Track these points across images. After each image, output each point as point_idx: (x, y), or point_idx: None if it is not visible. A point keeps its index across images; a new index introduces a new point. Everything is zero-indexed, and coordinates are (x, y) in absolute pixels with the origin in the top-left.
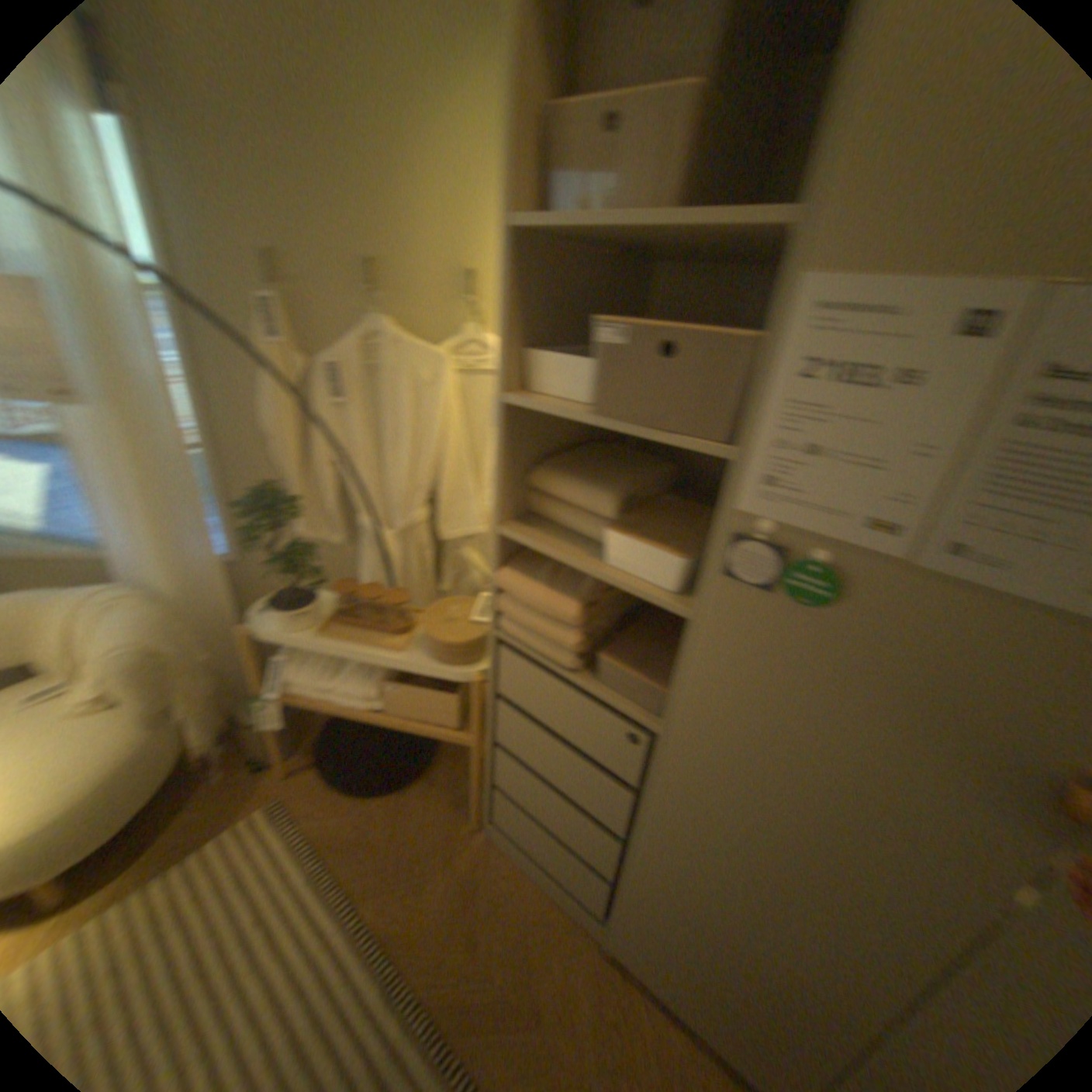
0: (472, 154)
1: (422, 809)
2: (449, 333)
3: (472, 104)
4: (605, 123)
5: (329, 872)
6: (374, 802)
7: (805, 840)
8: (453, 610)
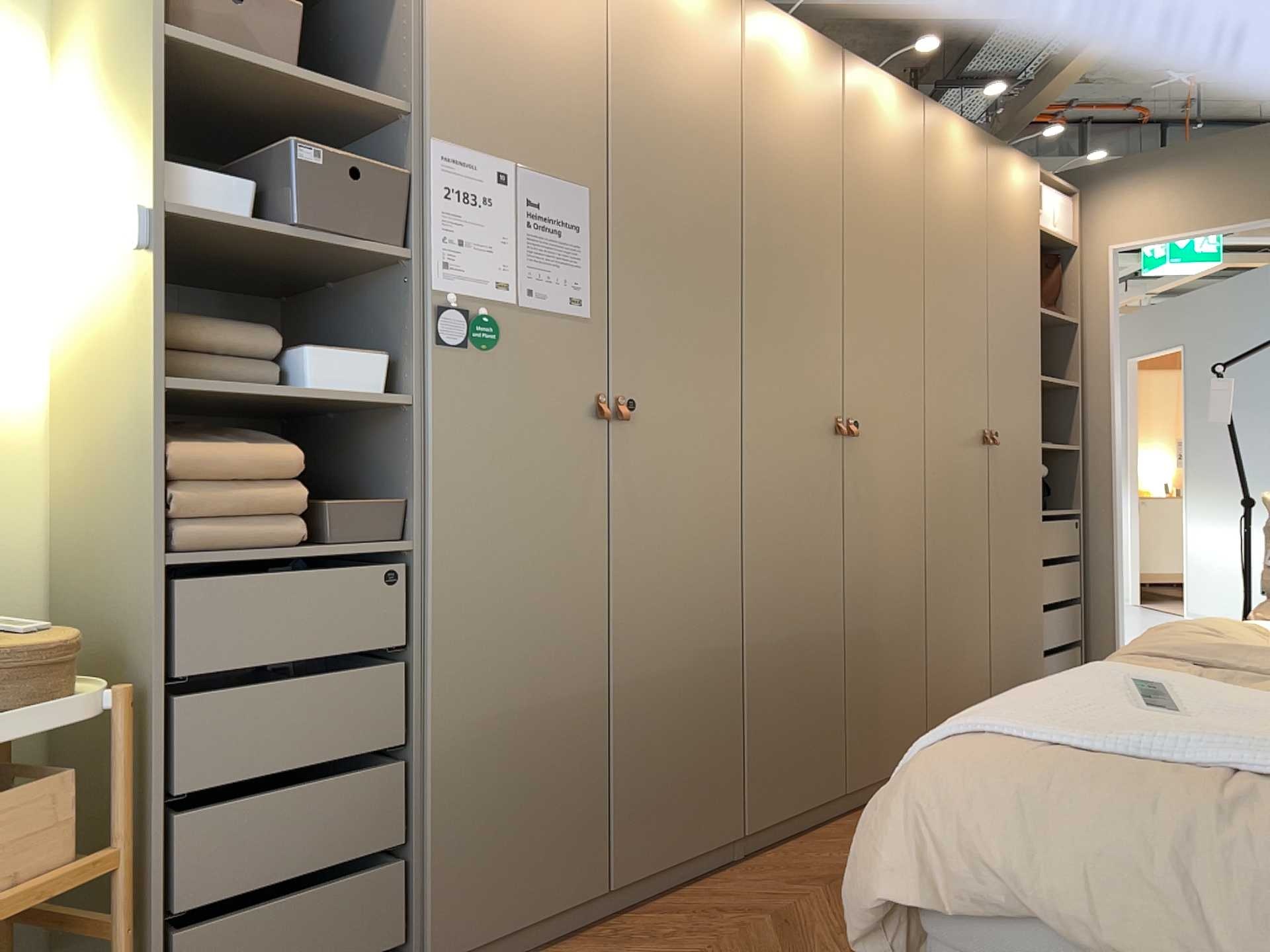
0: None
1: None
2: None
3: None
4: None
5: None
6: None
7: (531, 550)
8: None
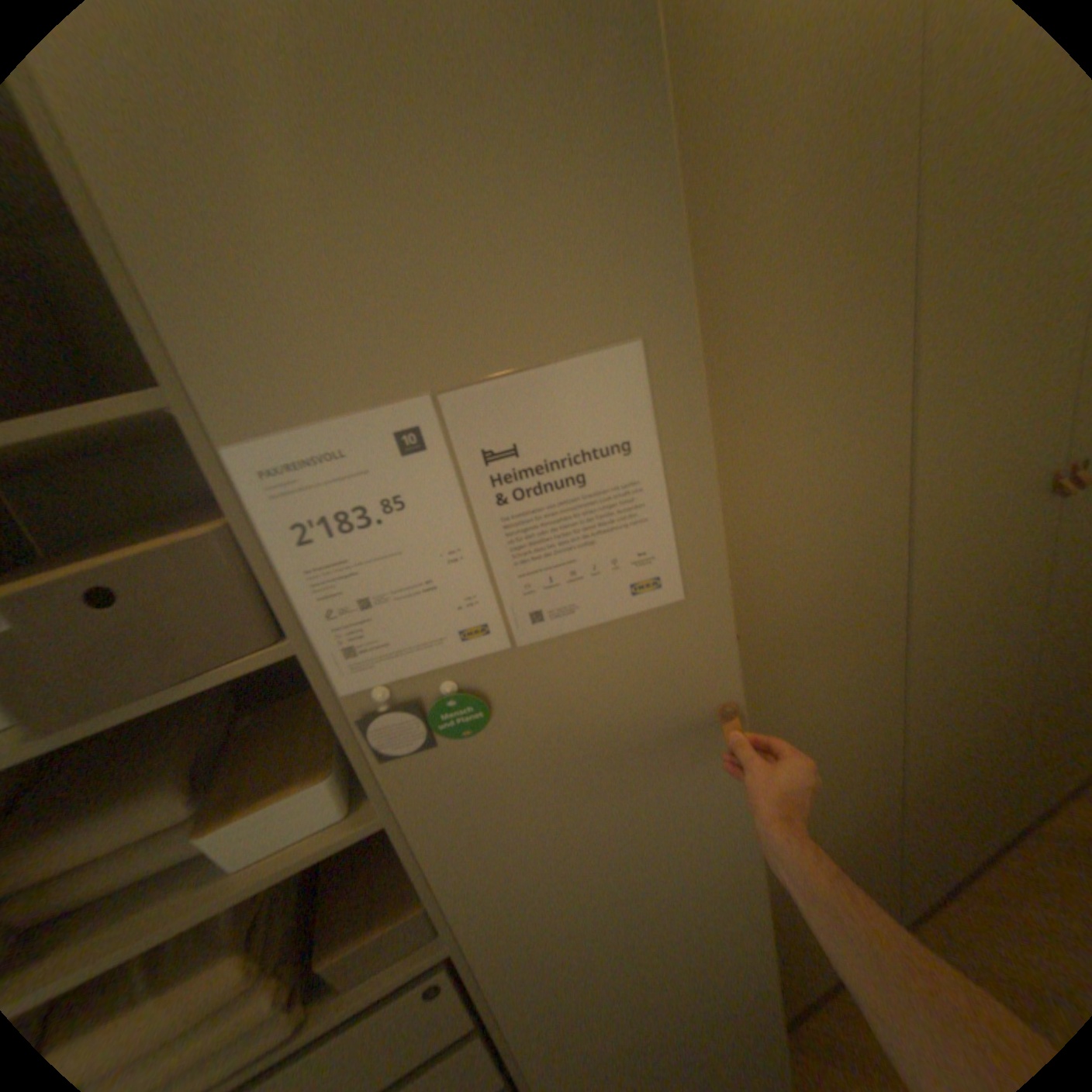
0: None
1: None
2: None
3: None
4: None
5: None
6: None
7: (613, 871)
8: None
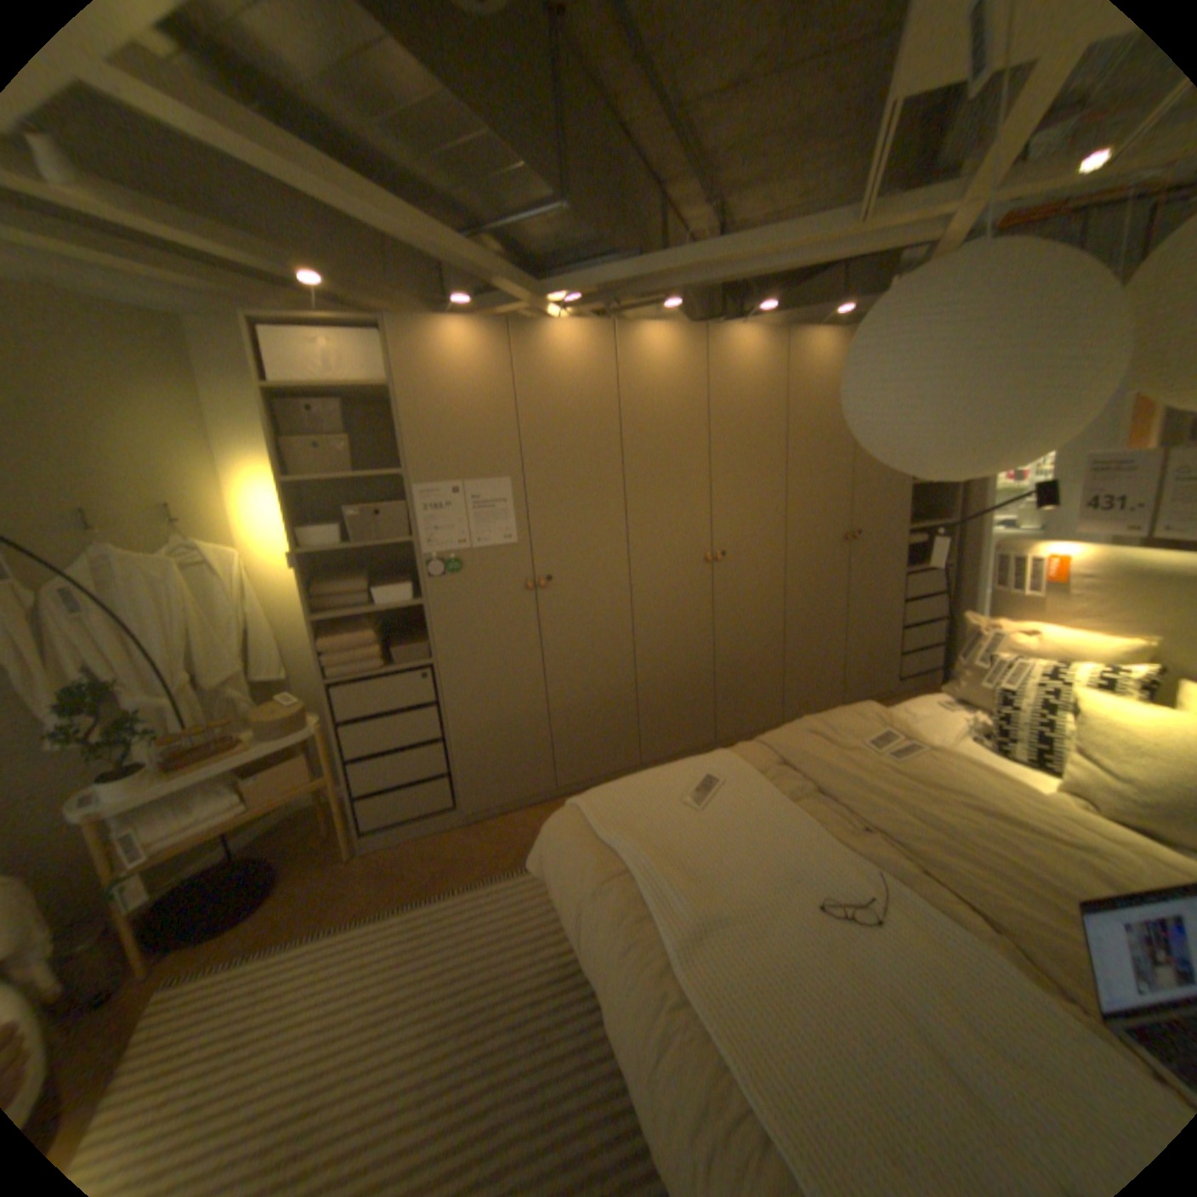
0: (147, 440)
1: (299, 886)
2: (158, 546)
3: (141, 415)
4: (306, 445)
5: (270, 948)
6: (255, 914)
7: (494, 655)
8: (271, 707)
